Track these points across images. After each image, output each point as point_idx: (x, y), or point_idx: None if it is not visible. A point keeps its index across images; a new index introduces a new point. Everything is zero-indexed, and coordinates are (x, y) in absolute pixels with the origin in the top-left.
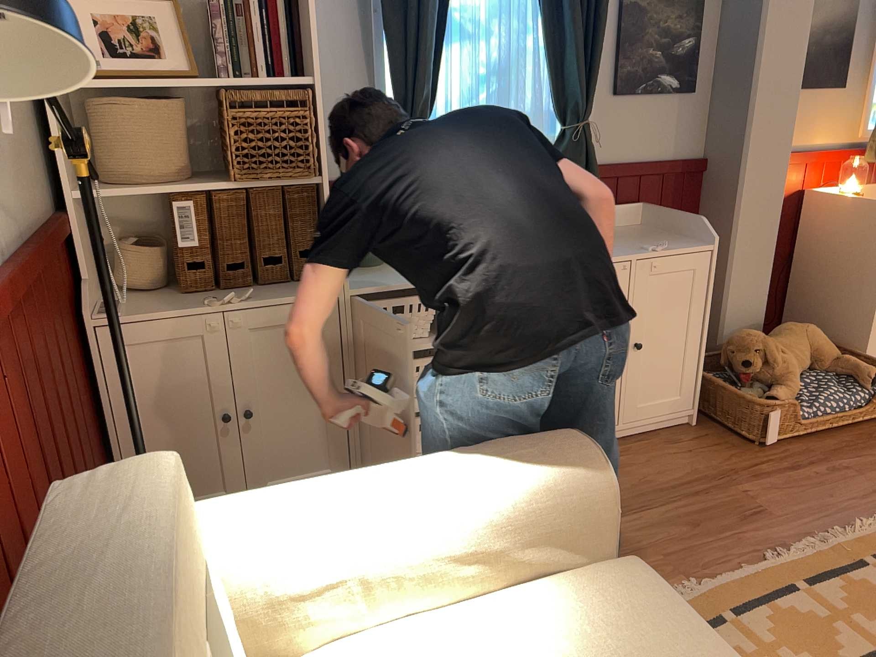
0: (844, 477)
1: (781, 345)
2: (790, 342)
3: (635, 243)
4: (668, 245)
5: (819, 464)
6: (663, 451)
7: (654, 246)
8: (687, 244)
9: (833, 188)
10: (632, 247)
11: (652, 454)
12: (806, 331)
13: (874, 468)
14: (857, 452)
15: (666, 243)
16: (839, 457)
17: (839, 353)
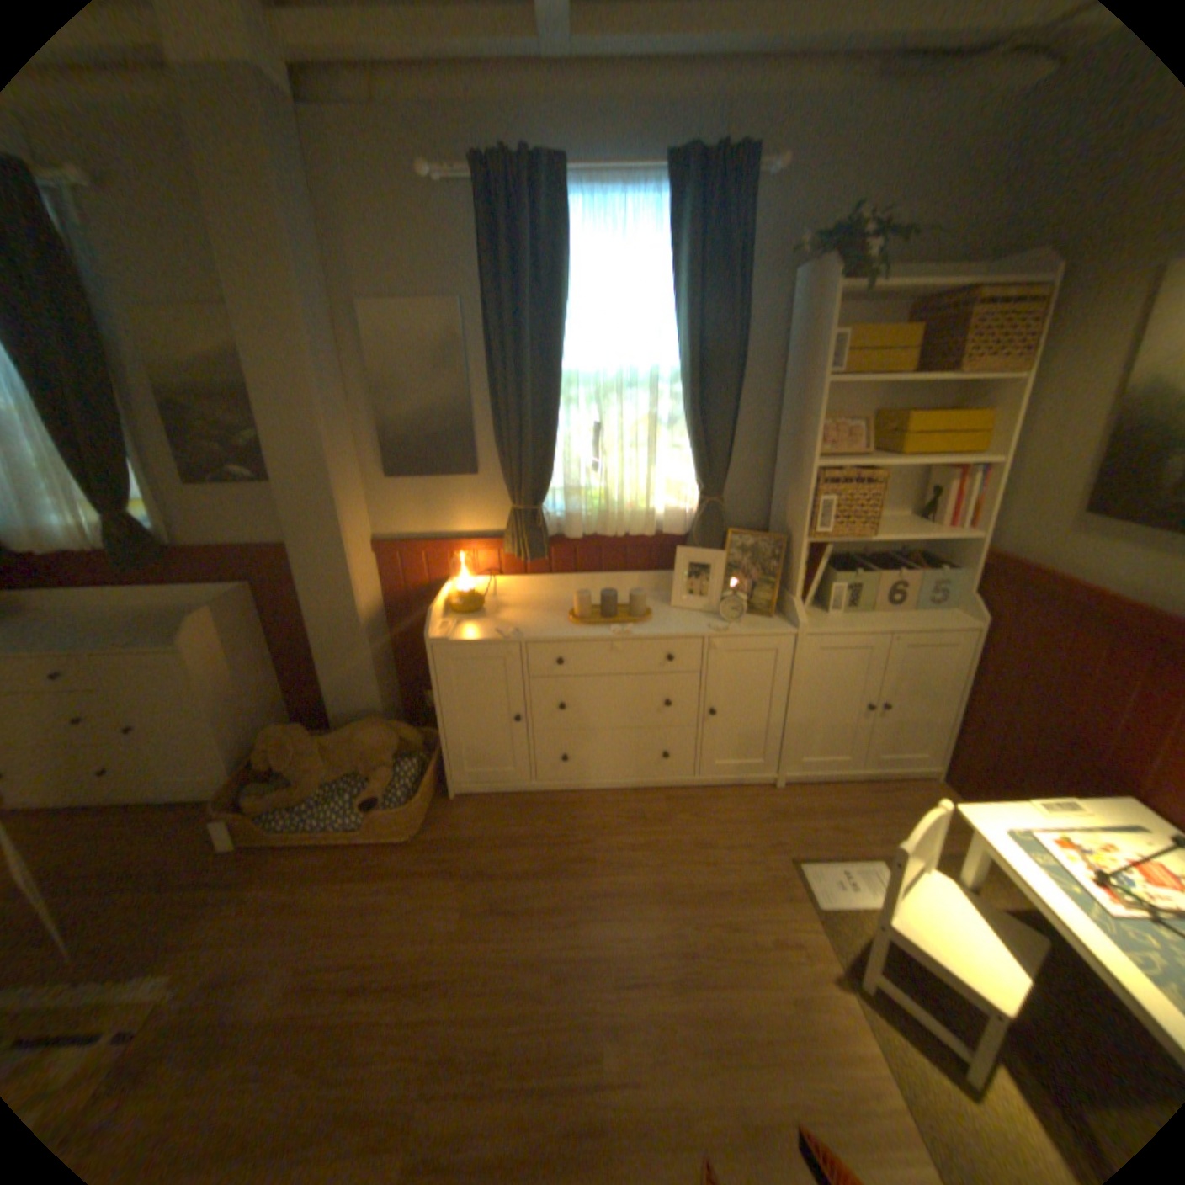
0: (213, 917)
1: (320, 745)
2: (331, 744)
3: (141, 634)
4: (122, 645)
5: (230, 890)
6: (158, 831)
7: (116, 644)
8: (163, 643)
9: (479, 580)
10: (116, 640)
11: (145, 832)
12: (357, 735)
13: (259, 913)
14: (289, 885)
15: (159, 638)
16: (260, 888)
17: (389, 764)
